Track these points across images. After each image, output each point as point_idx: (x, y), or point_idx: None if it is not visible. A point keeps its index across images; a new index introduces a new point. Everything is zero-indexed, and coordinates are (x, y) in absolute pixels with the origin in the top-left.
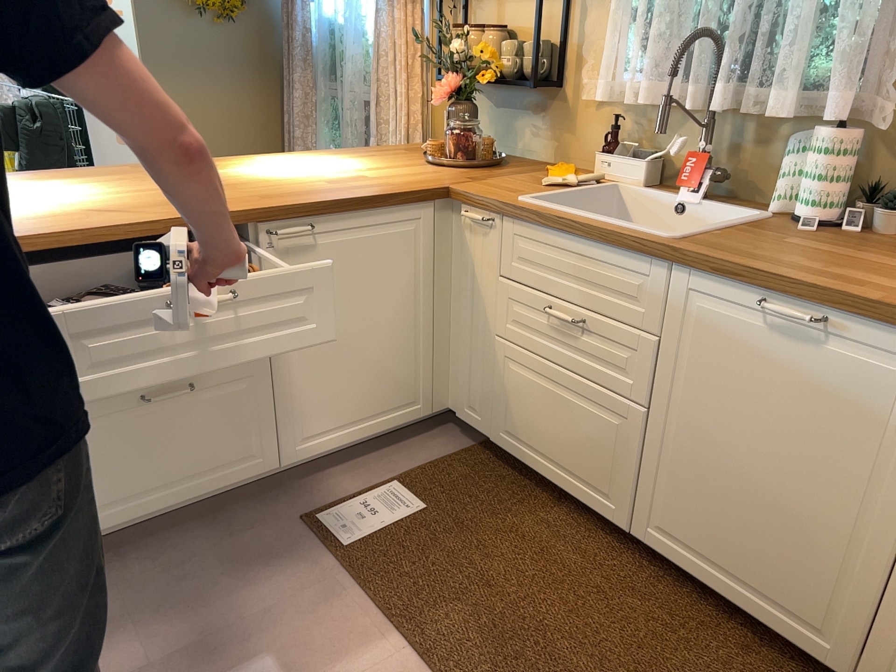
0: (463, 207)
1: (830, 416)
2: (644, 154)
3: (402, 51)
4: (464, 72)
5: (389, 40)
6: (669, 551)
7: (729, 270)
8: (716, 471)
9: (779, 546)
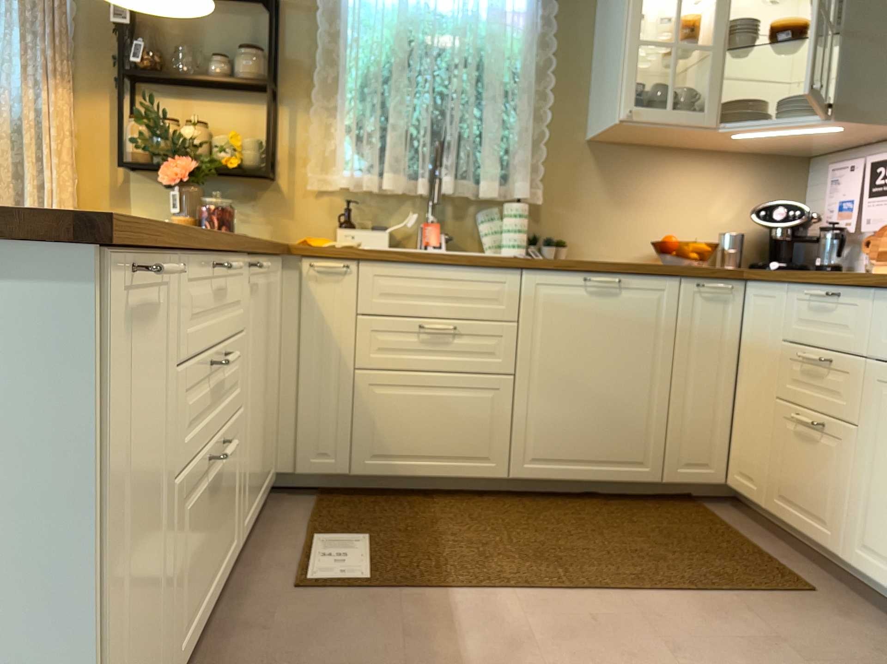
0: (305, 261)
1: (630, 332)
2: (382, 227)
3: (56, 134)
4: (200, 156)
5: (30, 120)
6: (544, 473)
7: (566, 263)
8: (570, 396)
9: (615, 424)
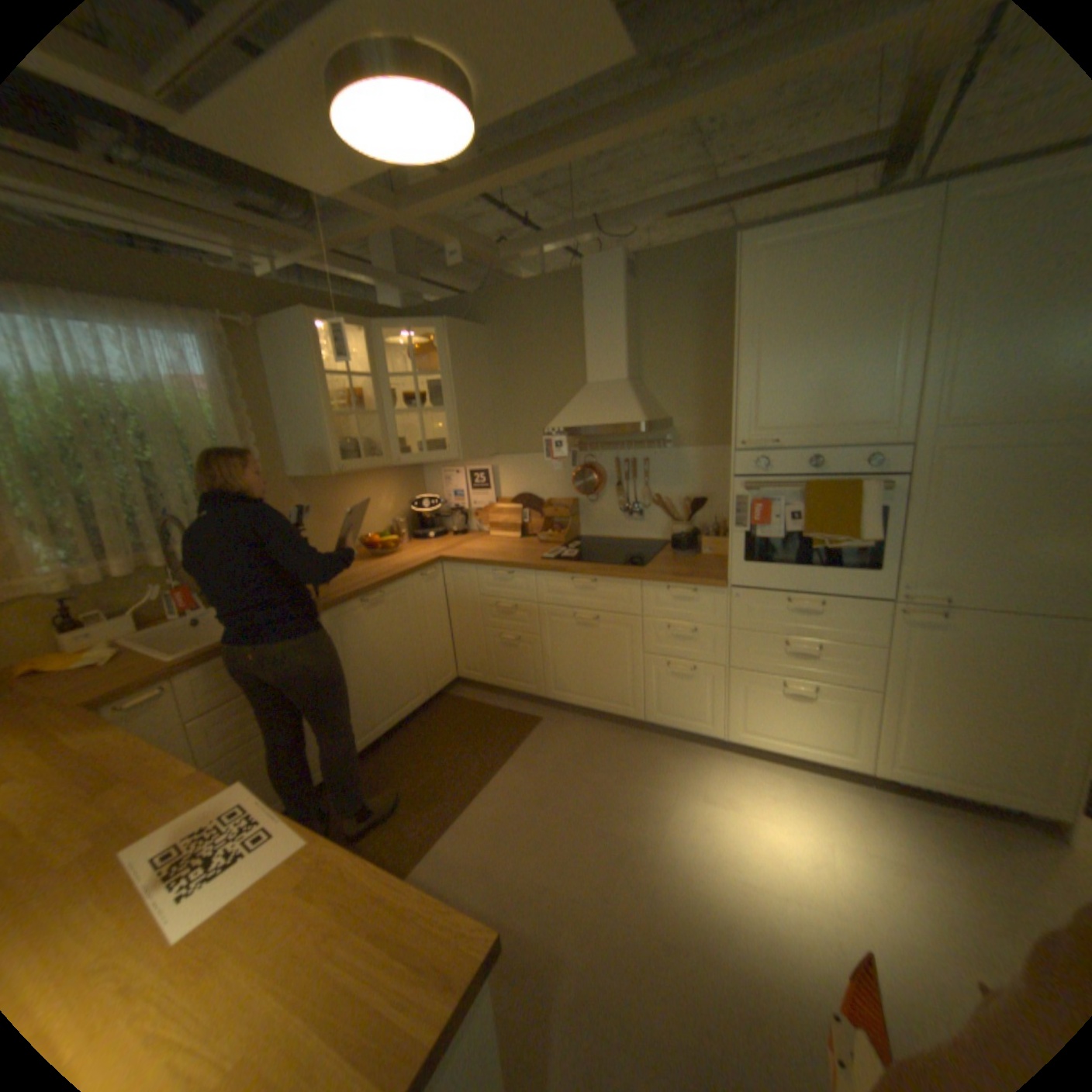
0: (105, 713)
1: (393, 623)
2: (116, 615)
3: None
4: None
5: None
6: (369, 741)
7: (347, 599)
8: (371, 683)
9: (399, 683)
